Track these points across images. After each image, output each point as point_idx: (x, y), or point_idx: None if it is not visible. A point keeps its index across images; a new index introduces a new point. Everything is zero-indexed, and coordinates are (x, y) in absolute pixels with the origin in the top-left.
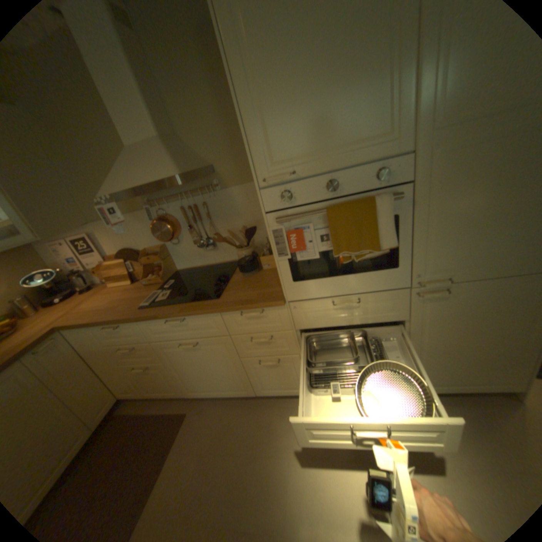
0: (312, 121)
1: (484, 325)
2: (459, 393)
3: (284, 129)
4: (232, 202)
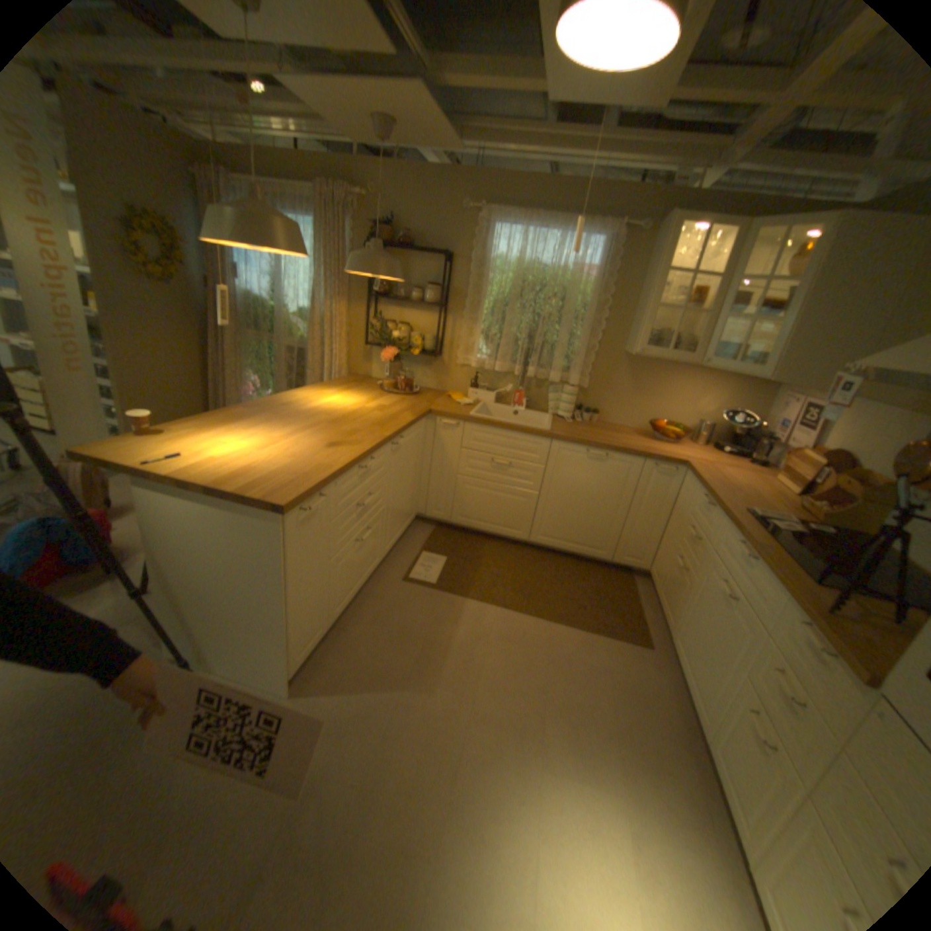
0: None
1: None
2: None
3: None
4: None
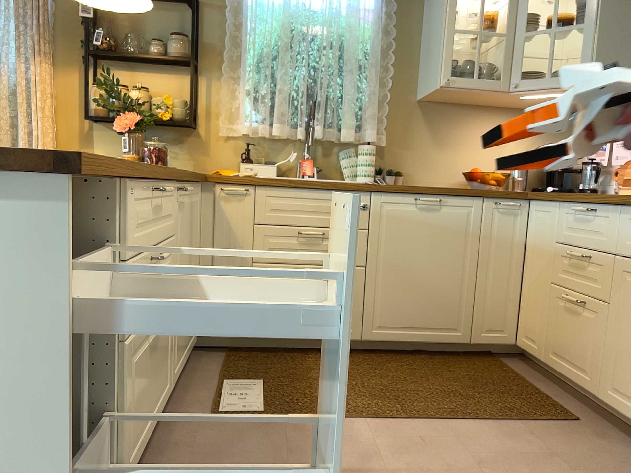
0: None
1: None
2: None
3: None
4: None
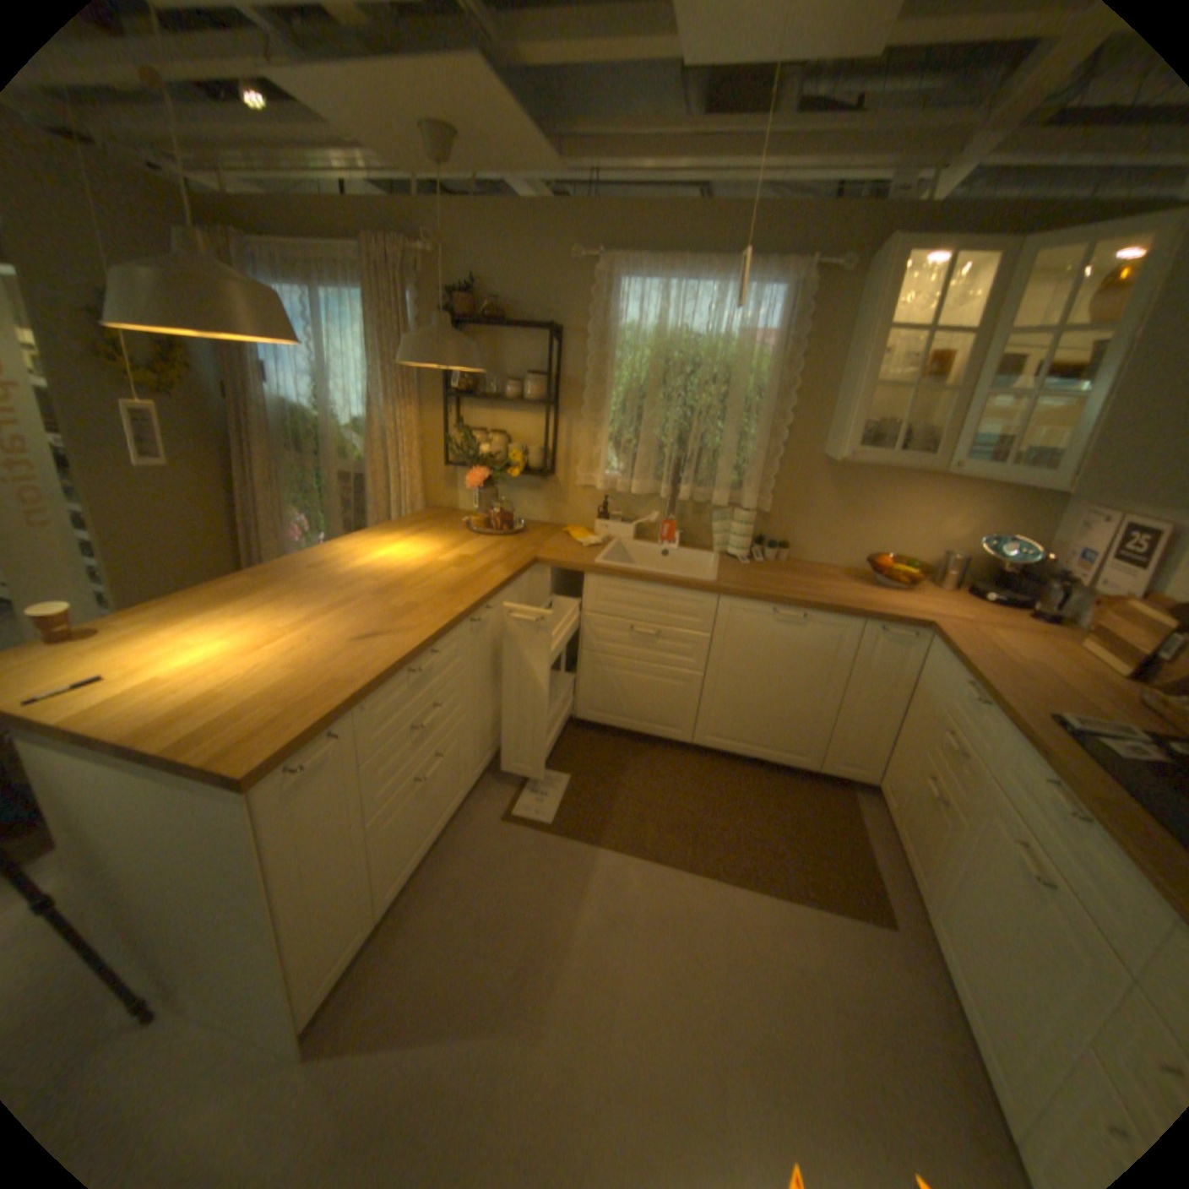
0: None
1: None
2: None
3: None
4: None
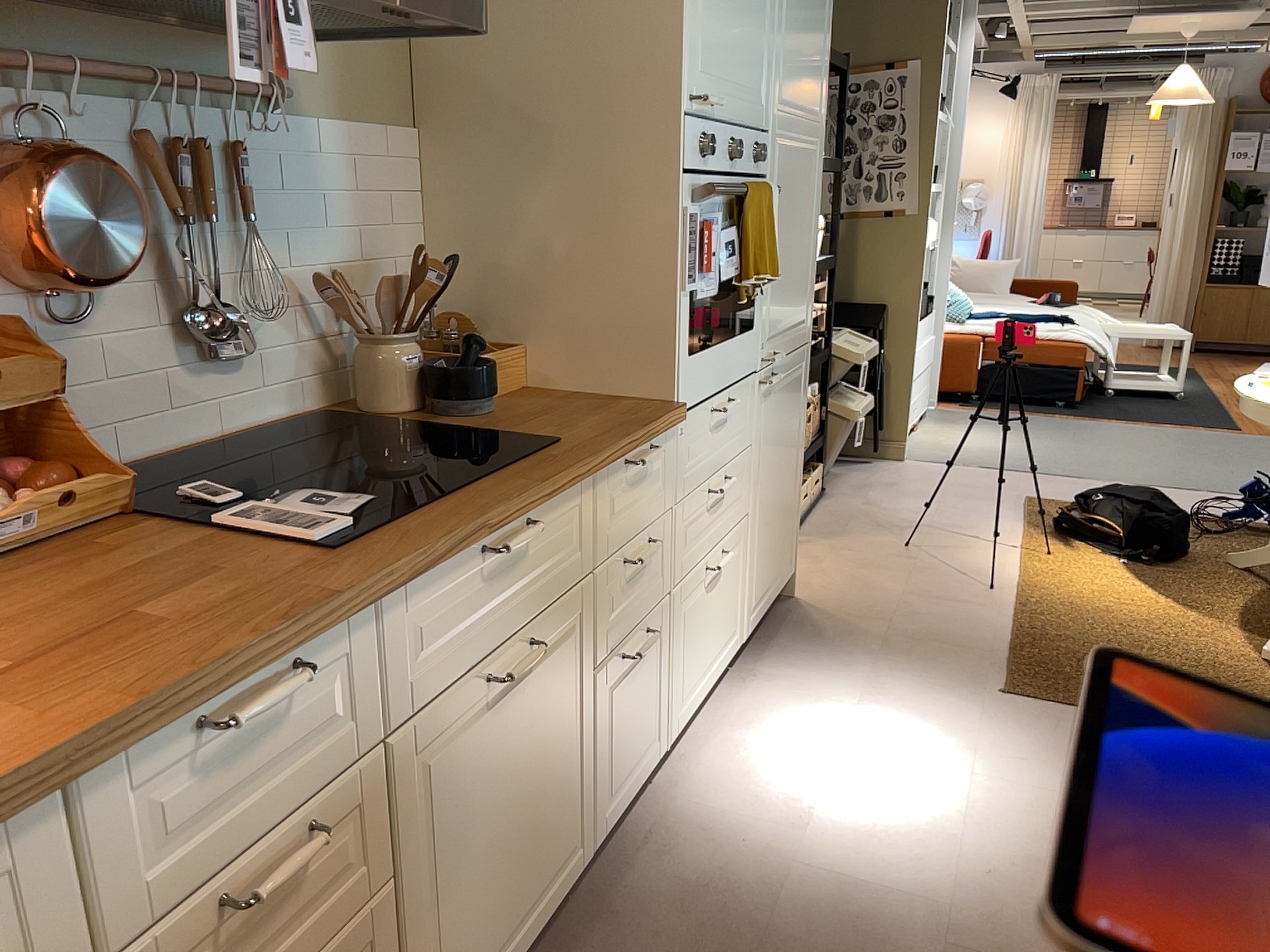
0: (731, 34)
1: (784, 441)
2: (770, 606)
3: (715, 26)
4: (317, 175)
